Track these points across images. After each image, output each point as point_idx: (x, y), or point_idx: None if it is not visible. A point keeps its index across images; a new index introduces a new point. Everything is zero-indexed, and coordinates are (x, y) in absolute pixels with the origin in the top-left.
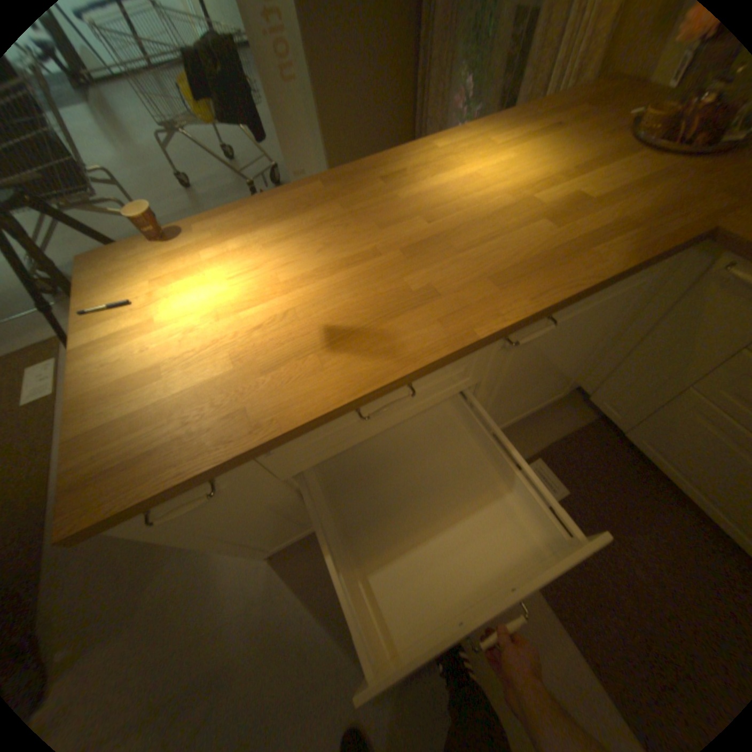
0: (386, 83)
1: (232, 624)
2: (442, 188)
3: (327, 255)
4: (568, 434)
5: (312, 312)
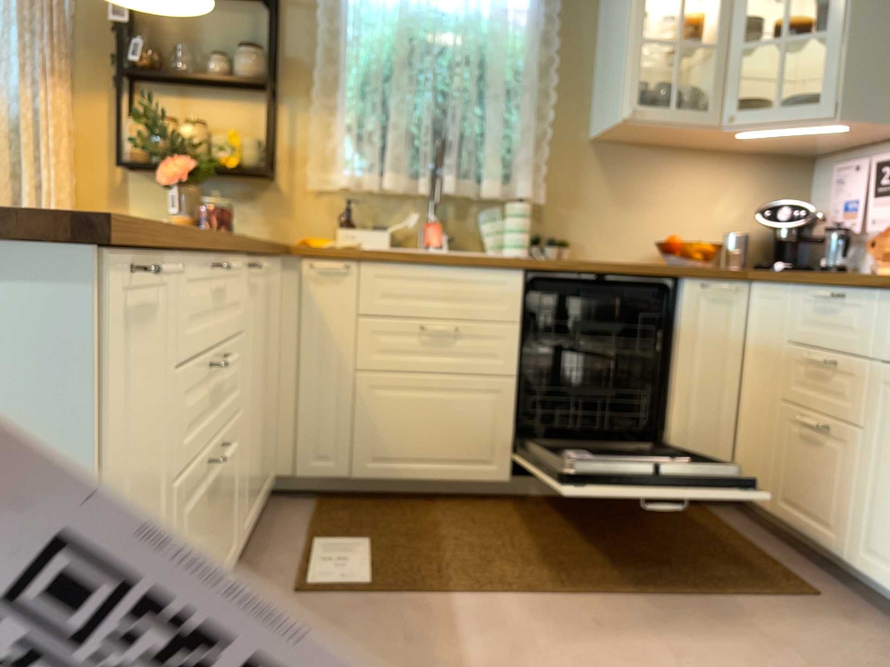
0: None
1: None
2: None
3: None
4: (308, 519)
5: None
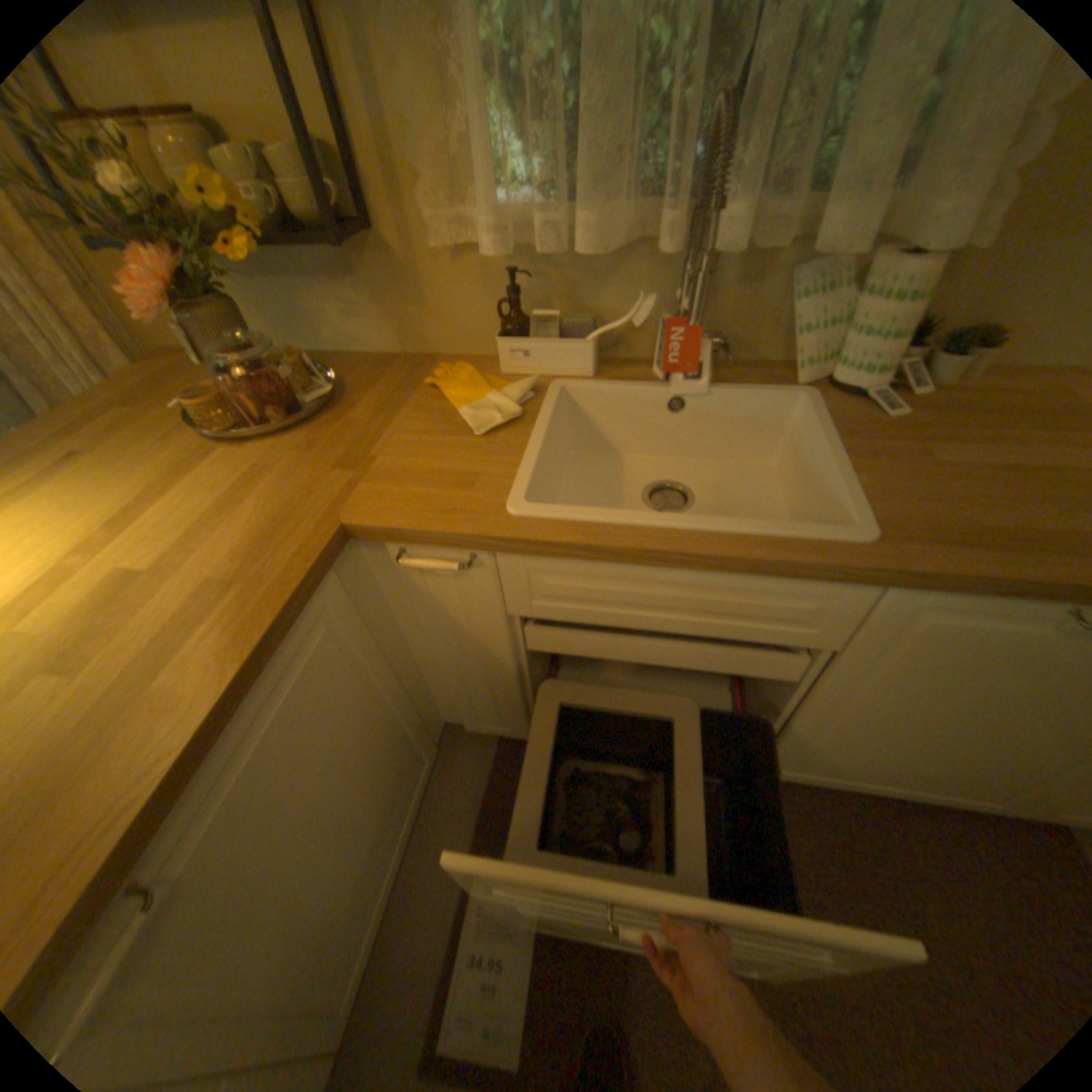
0: None
1: None
2: None
3: None
4: (480, 797)
5: None
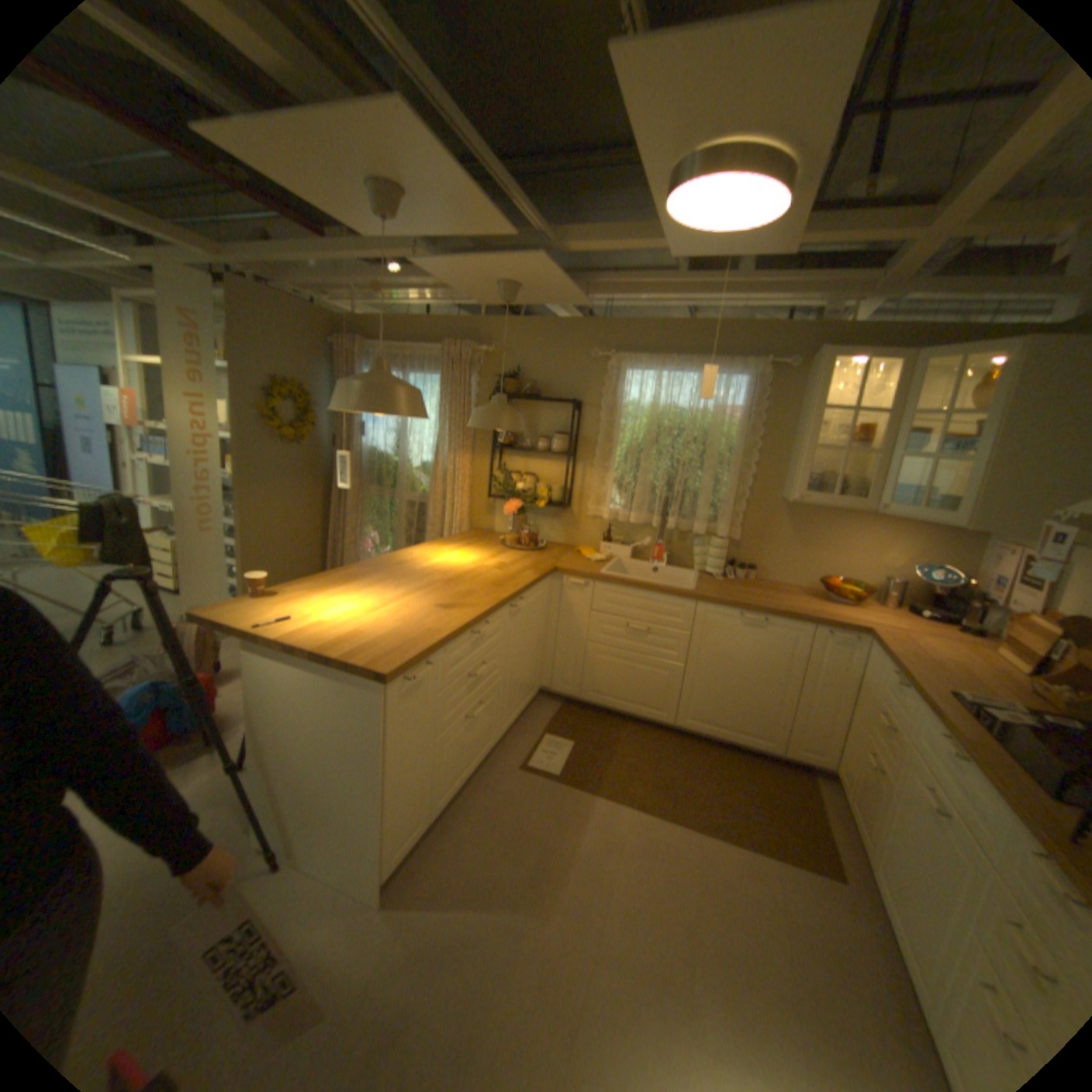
0: (301, 536)
1: (373, 980)
2: (436, 565)
3: (403, 589)
4: (551, 718)
5: (421, 604)
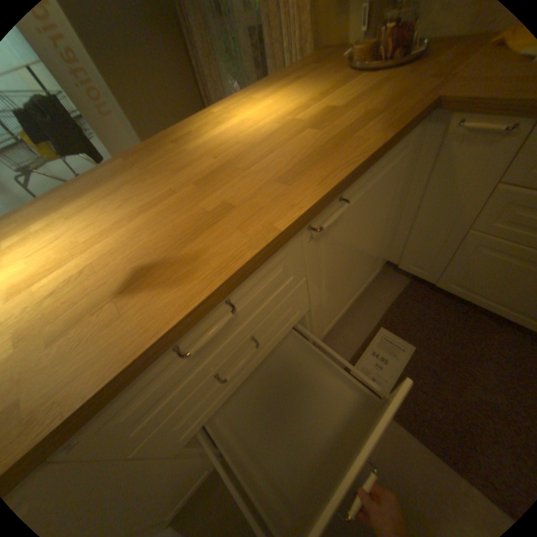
0: (180, 102)
1: None
2: (222, 133)
3: (126, 207)
4: (393, 299)
5: (110, 260)
